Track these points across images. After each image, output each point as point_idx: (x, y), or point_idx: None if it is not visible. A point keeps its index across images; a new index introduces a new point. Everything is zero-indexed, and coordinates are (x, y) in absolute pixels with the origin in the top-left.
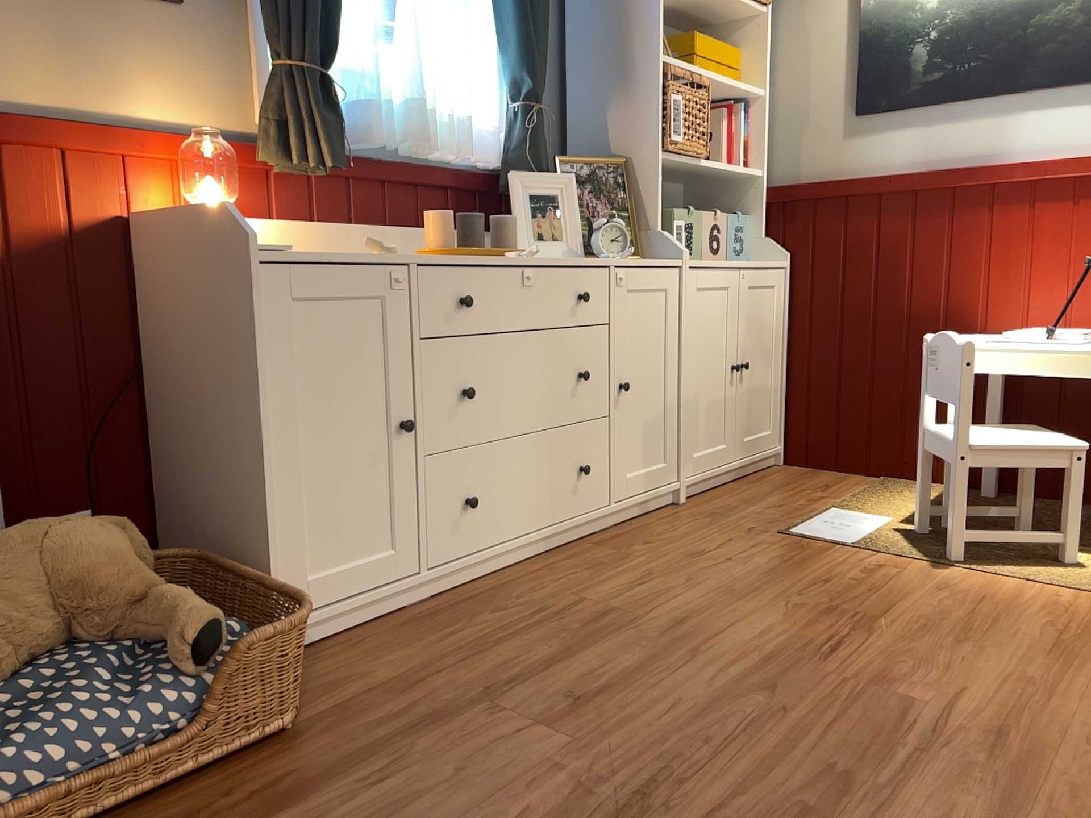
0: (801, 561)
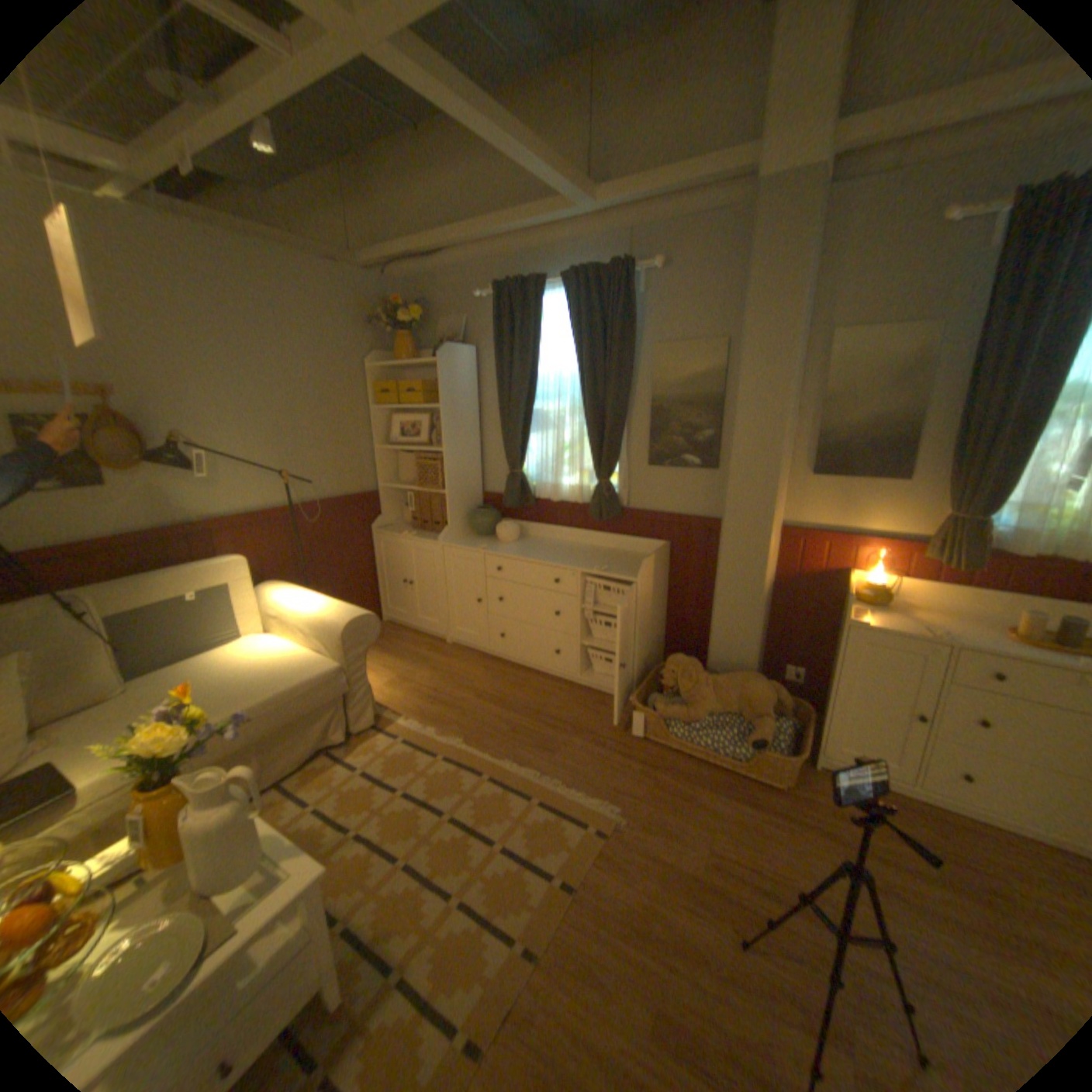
0: None
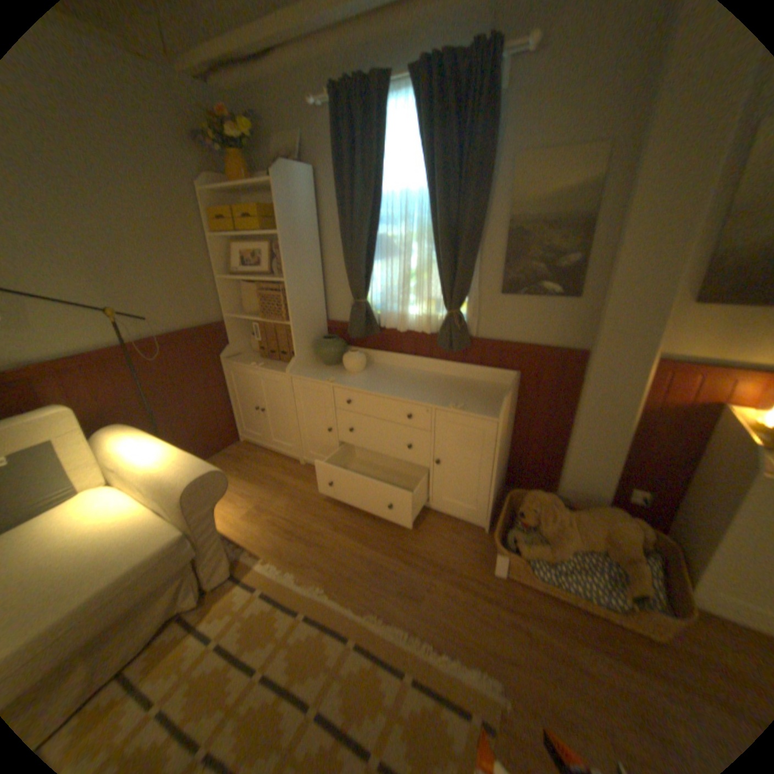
0: None
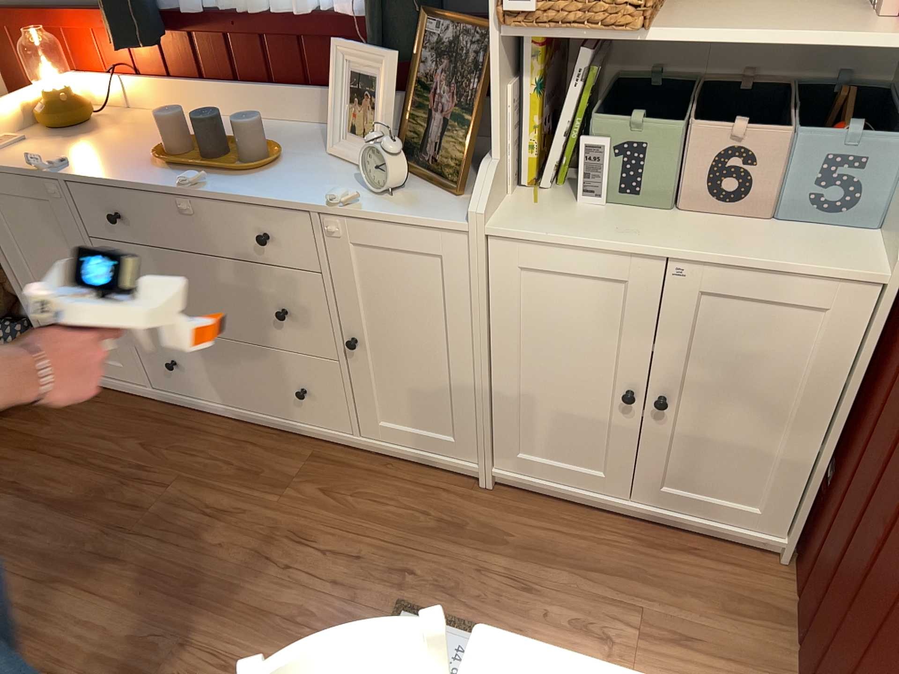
0: (296, 632)
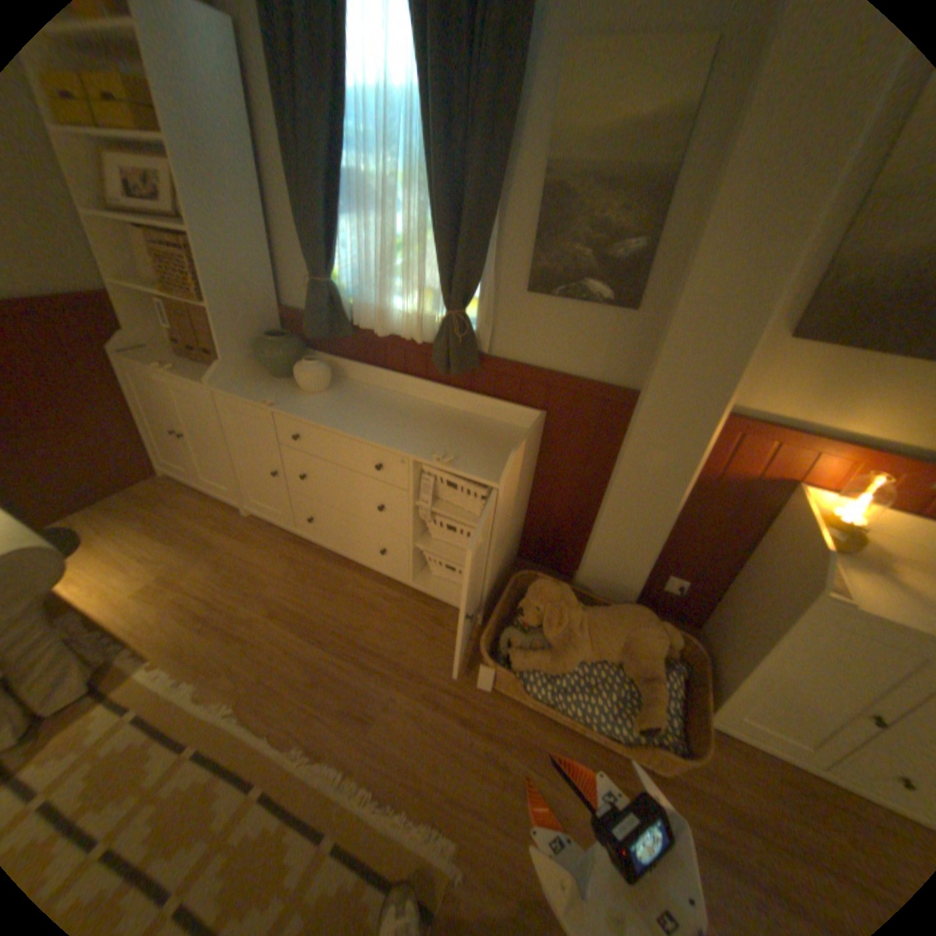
0: None
